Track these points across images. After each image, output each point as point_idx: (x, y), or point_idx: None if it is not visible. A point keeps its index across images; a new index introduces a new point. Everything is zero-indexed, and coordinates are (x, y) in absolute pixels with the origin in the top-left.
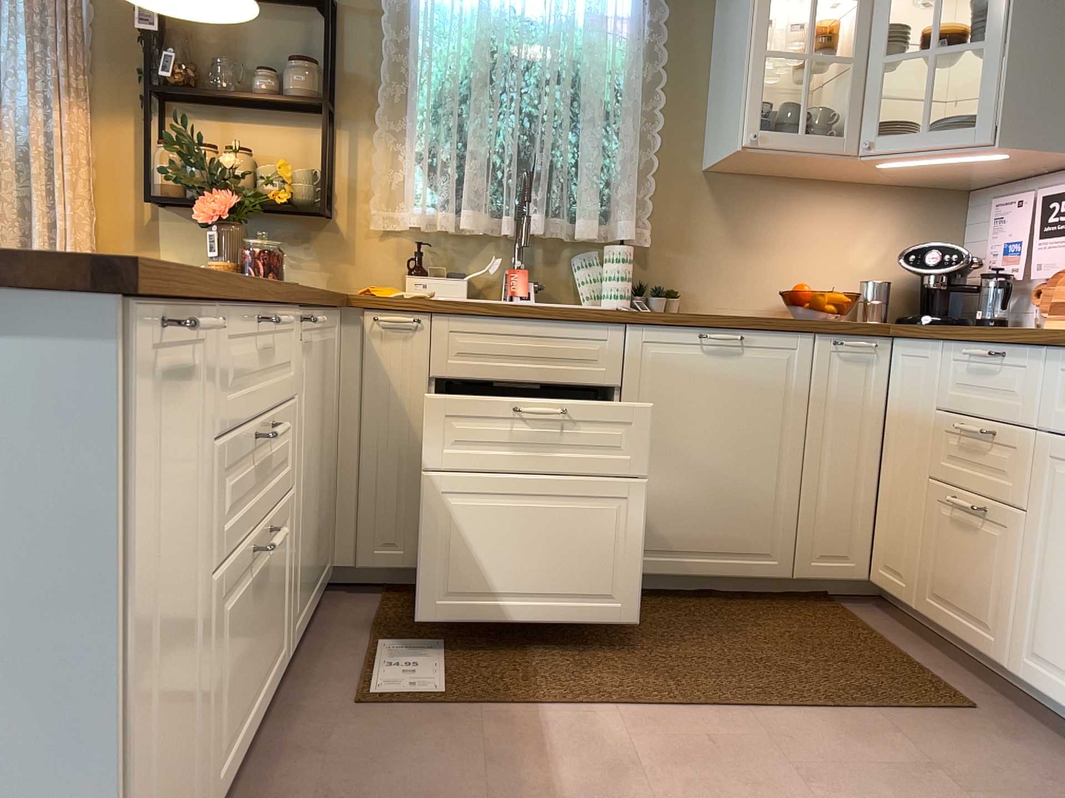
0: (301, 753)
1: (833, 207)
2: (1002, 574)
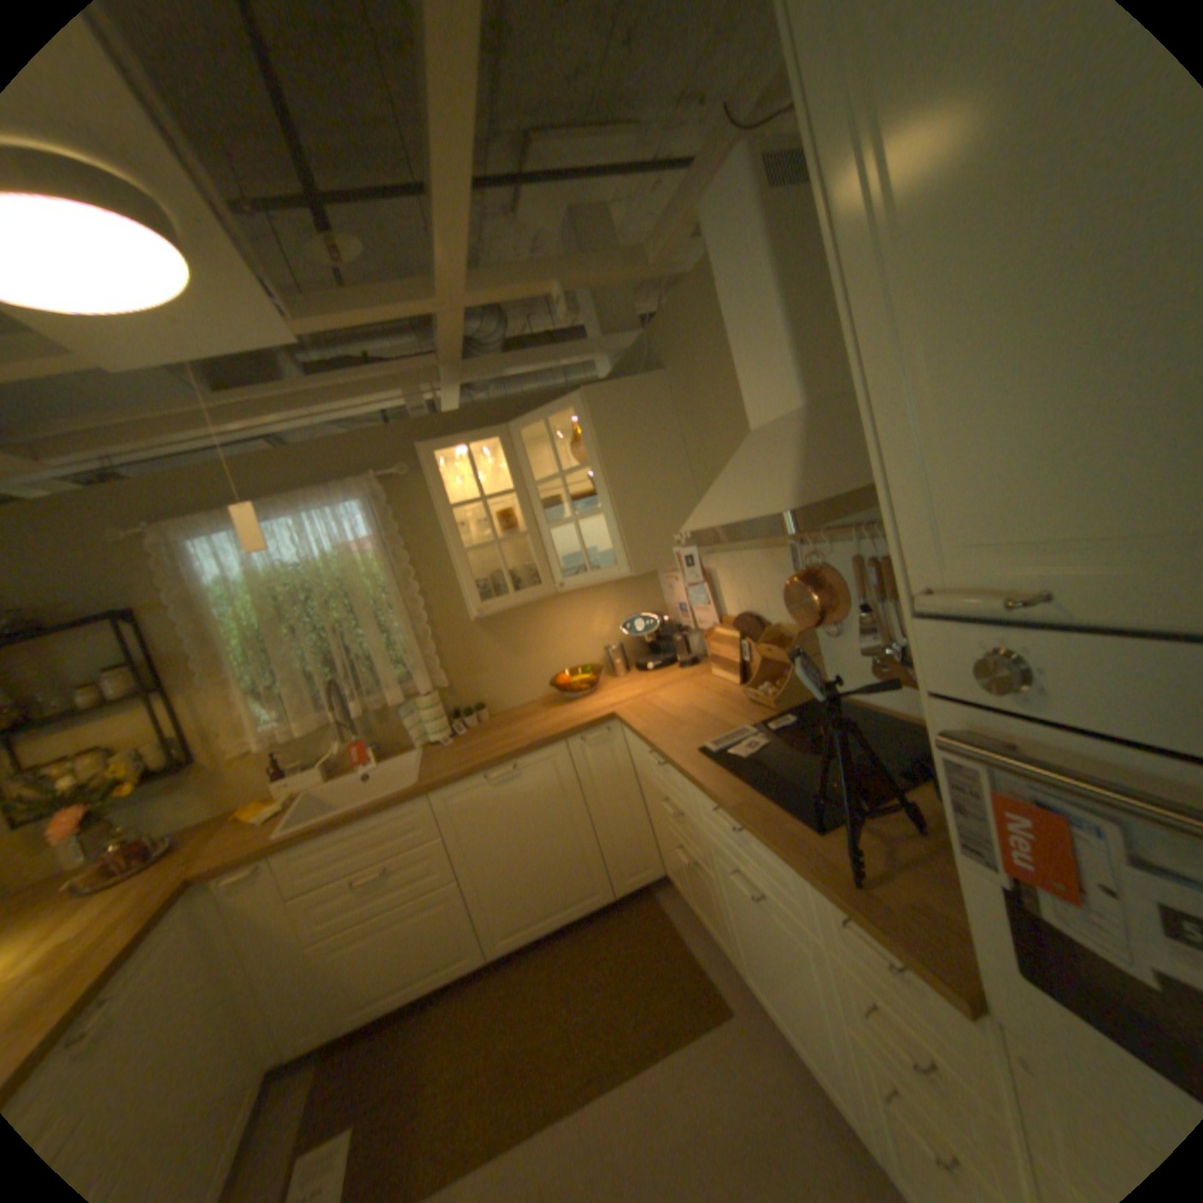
0: None
1: (569, 605)
2: (717, 912)
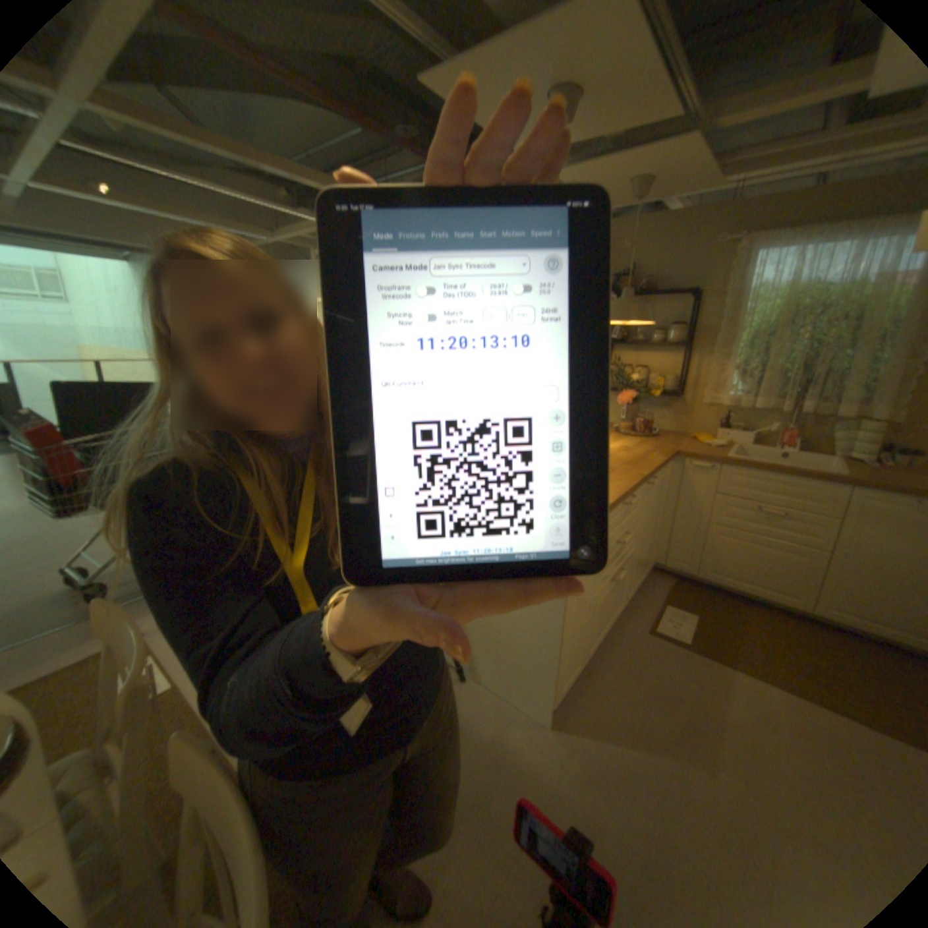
0: (624, 645)
1: None
2: None
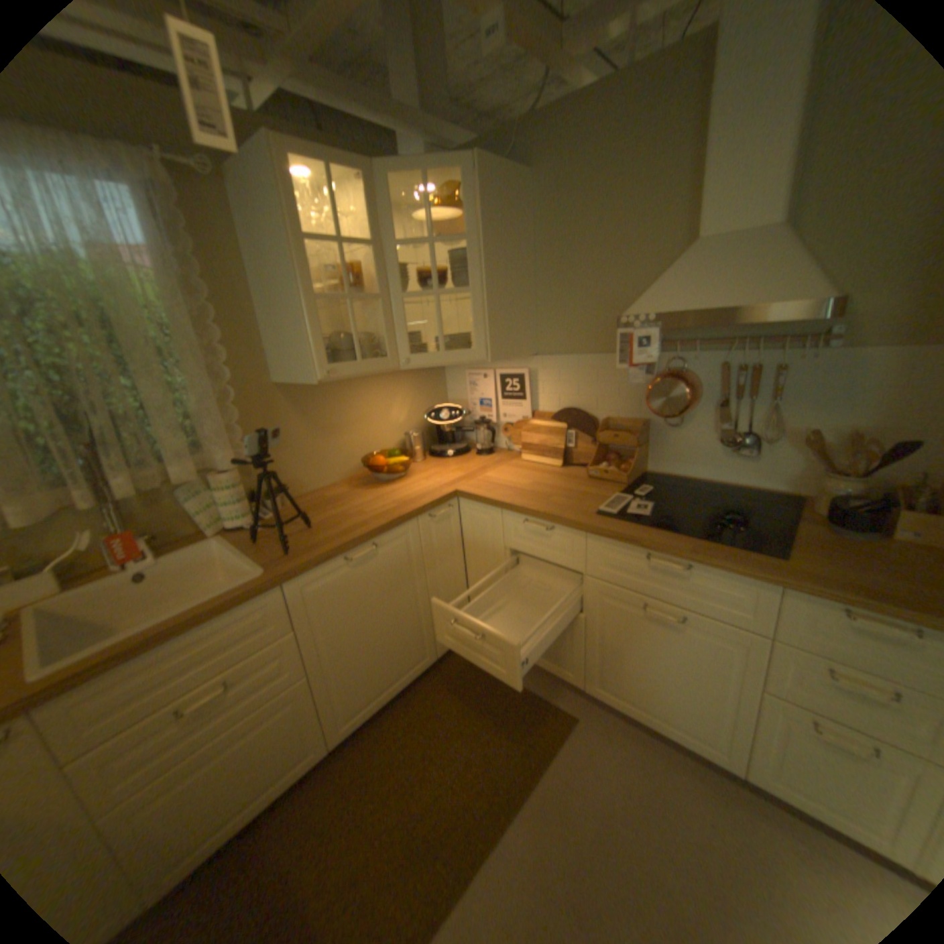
0: None
1: (373, 388)
2: (572, 644)
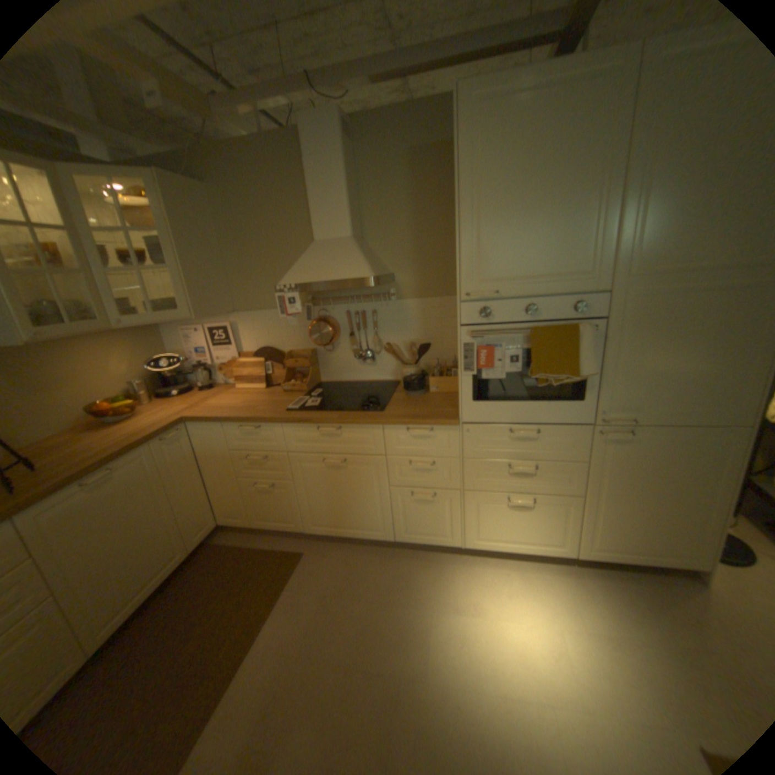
0: None
1: (87, 347)
2: (289, 503)
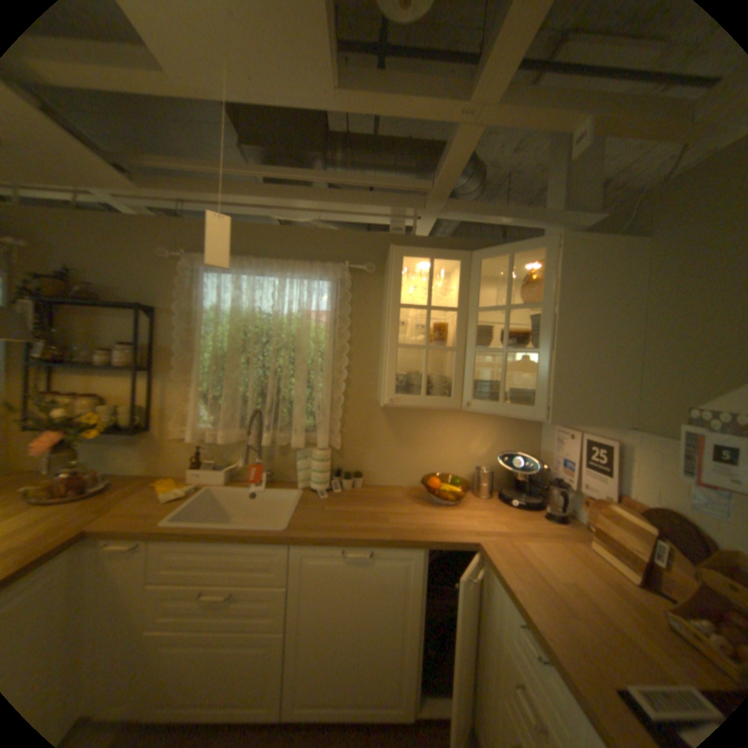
0: None
1: (458, 420)
2: None
